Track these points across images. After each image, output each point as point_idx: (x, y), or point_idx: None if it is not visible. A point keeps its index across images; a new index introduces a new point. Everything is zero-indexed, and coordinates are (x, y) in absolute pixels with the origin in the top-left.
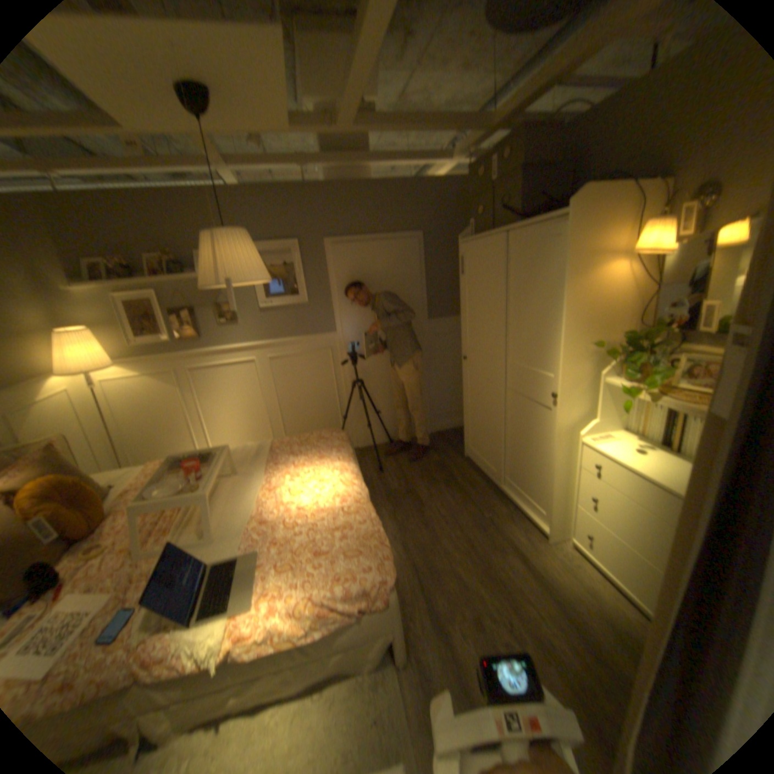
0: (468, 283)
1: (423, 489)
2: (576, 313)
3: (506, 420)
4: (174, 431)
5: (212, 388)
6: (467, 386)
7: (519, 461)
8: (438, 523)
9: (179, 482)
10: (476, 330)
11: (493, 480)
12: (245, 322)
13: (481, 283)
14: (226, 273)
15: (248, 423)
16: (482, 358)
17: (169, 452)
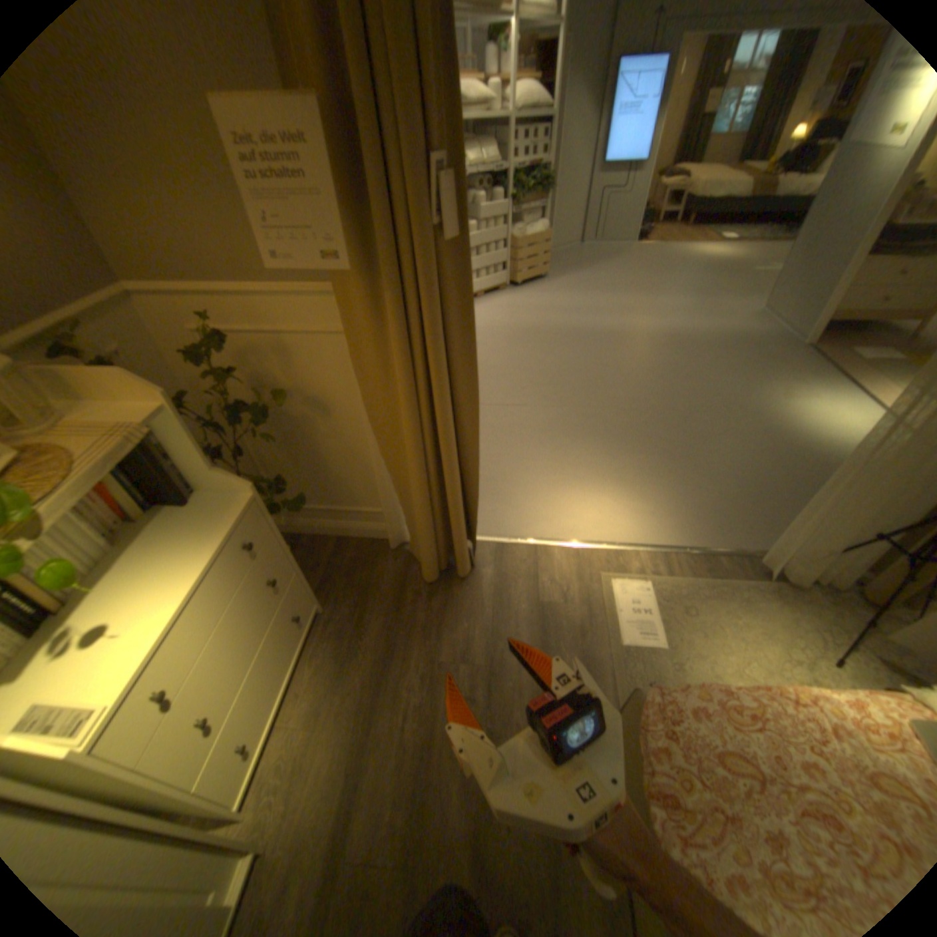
0: None
1: None
2: None
3: None
4: None
5: None
6: None
7: None
8: None
9: None
10: None
11: None
12: None
13: None
14: None
15: None
16: None
17: None
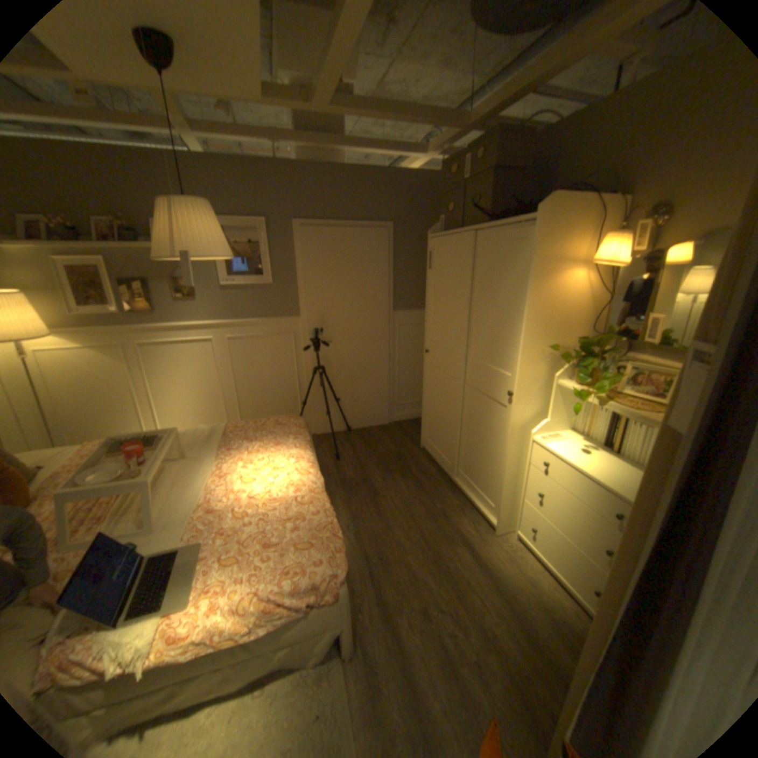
0: (435, 277)
1: (378, 477)
2: (536, 315)
3: (462, 414)
4: (118, 408)
5: (163, 364)
6: (427, 378)
7: (472, 453)
8: (391, 512)
9: (119, 465)
10: (439, 324)
11: (446, 471)
12: (203, 297)
13: (447, 278)
14: (182, 243)
15: (201, 403)
16: (443, 352)
17: (111, 430)
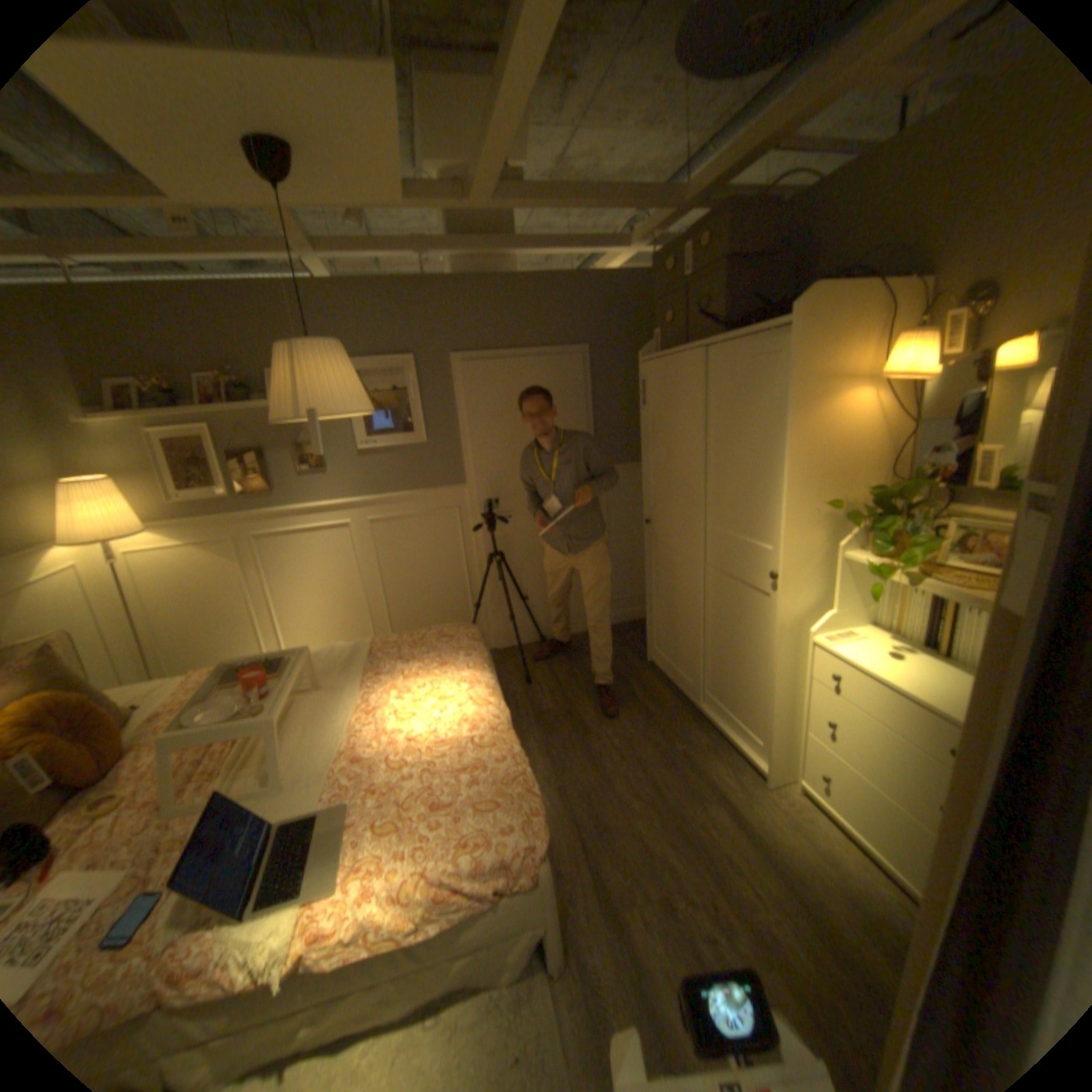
0: (652, 416)
1: (588, 706)
2: (803, 459)
3: (705, 609)
4: (229, 622)
5: (286, 561)
6: (651, 560)
7: (724, 667)
8: (609, 757)
9: (235, 699)
10: (662, 482)
11: (687, 694)
12: (336, 467)
13: (670, 416)
14: (308, 398)
15: (338, 611)
16: (671, 521)
17: (221, 653)
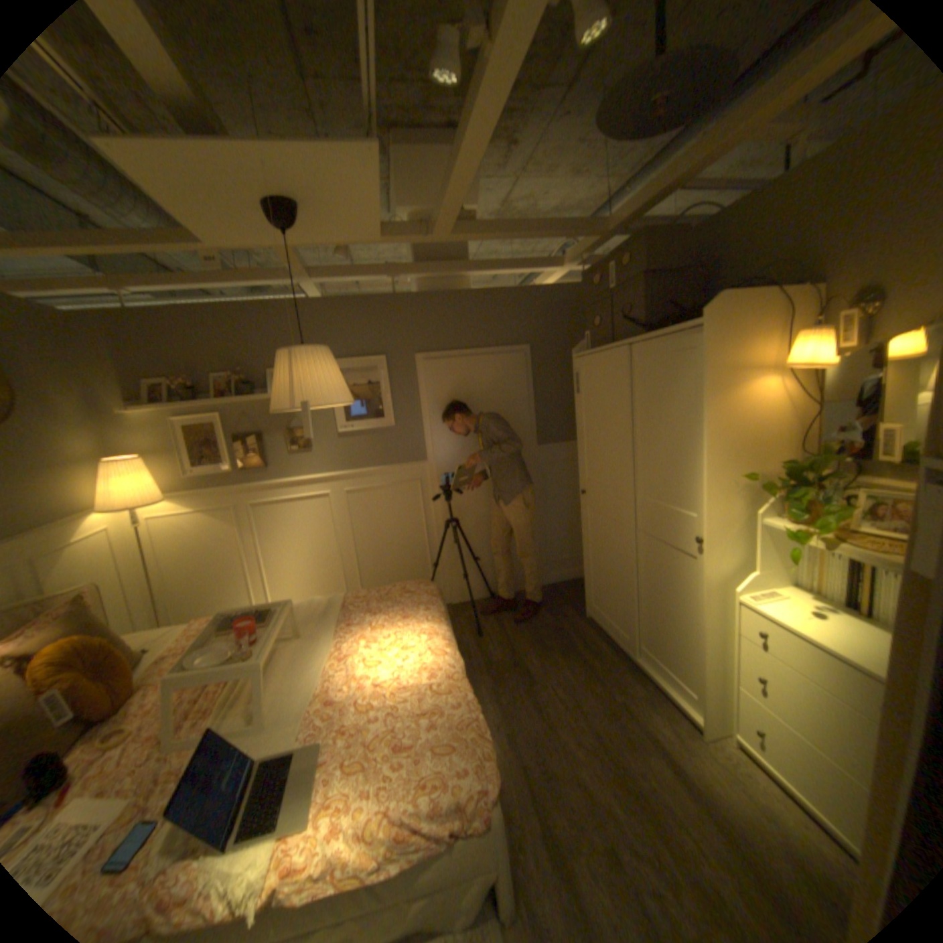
0: (585, 402)
1: (533, 658)
2: (720, 438)
3: (638, 570)
4: (226, 578)
5: (276, 525)
6: (587, 526)
7: (657, 624)
8: (553, 707)
9: (228, 645)
10: (596, 458)
11: (624, 649)
12: (320, 447)
13: (601, 402)
14: (302, 393)
15: (317, 569)
16: (605, 492)
17: (218, 605)
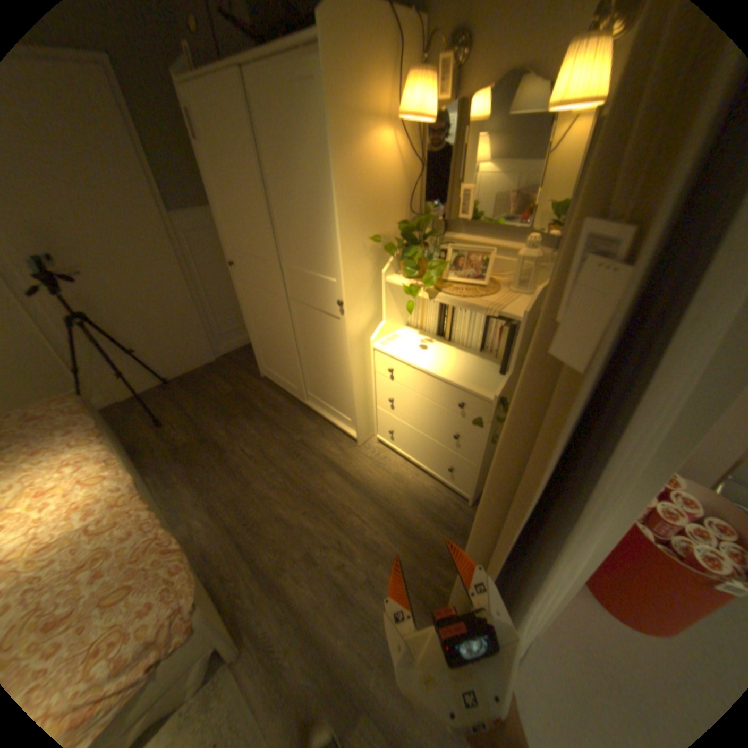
0: (208, 154)
1: (221, 429)
2: (349, 199)
3: (296, 334)
4: None
5: None
6: (244, 298)
7: (317, 374)
8: (246, 465)
9: None
10: (236, 225)
11: (296, 396)
12: None
13: (225, 154)
14: None
15: None
16: (253, 263)
17: None
